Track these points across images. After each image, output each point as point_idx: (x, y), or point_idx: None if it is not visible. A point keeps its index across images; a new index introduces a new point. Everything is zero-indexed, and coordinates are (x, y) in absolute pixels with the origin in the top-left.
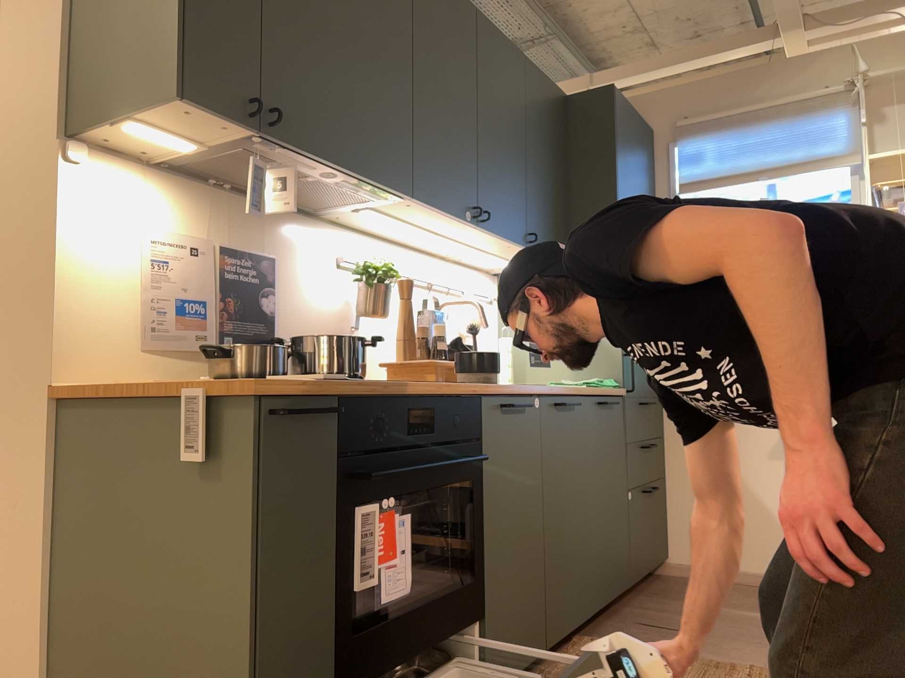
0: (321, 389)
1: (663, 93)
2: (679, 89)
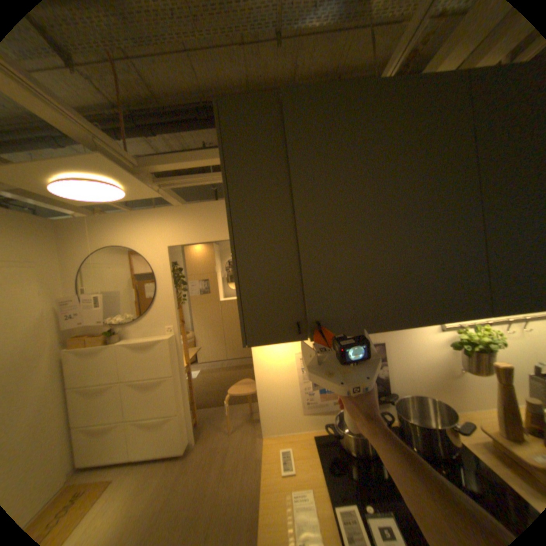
0: None
1: None
2: None
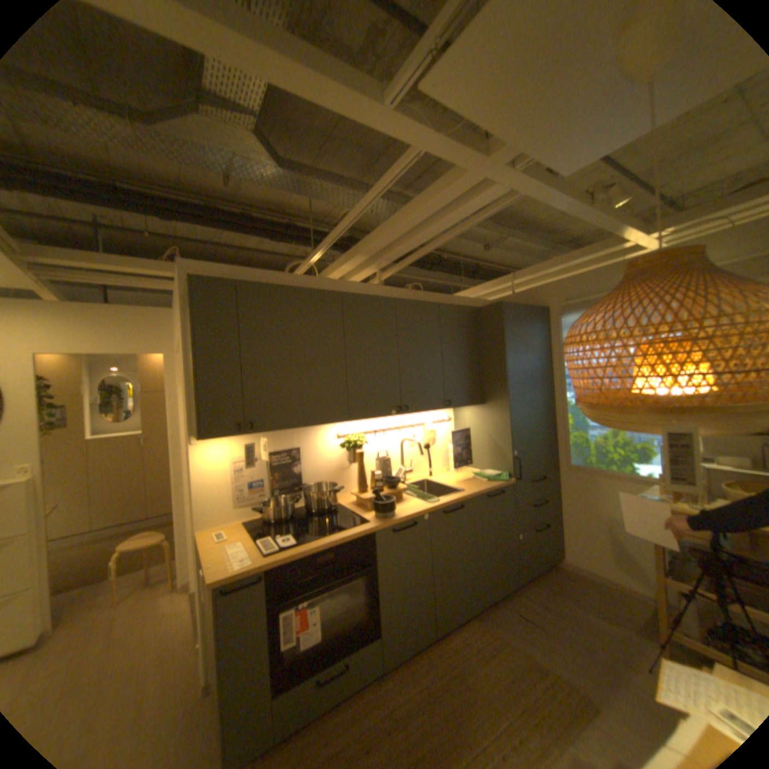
0: (251, 573)
1: (553, 283)
2: (563, 280)
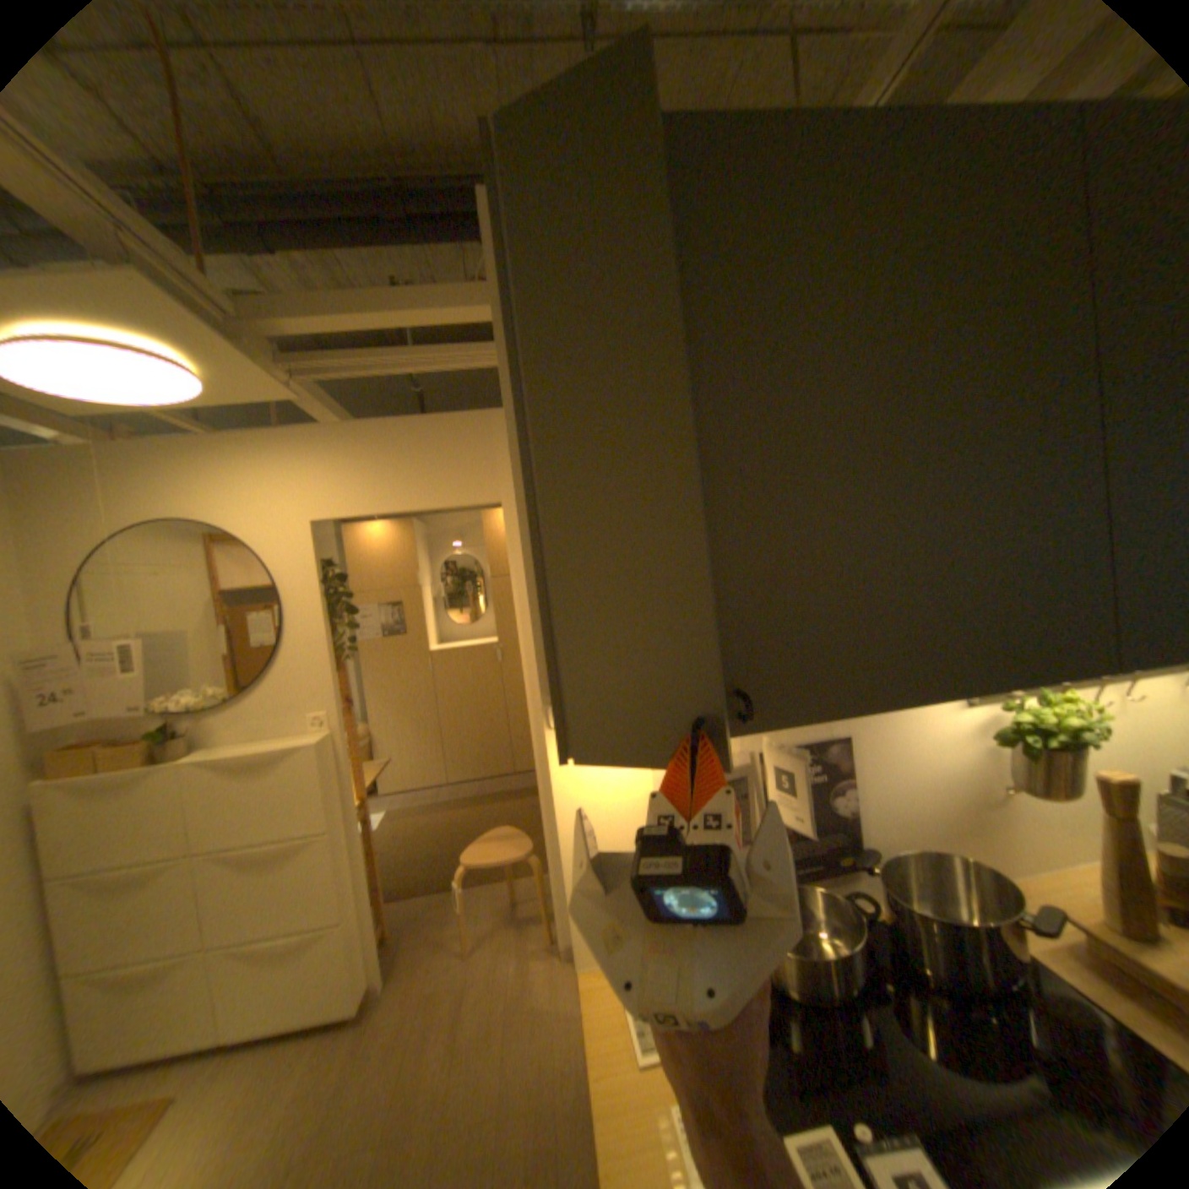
0: None
1: None
2: None
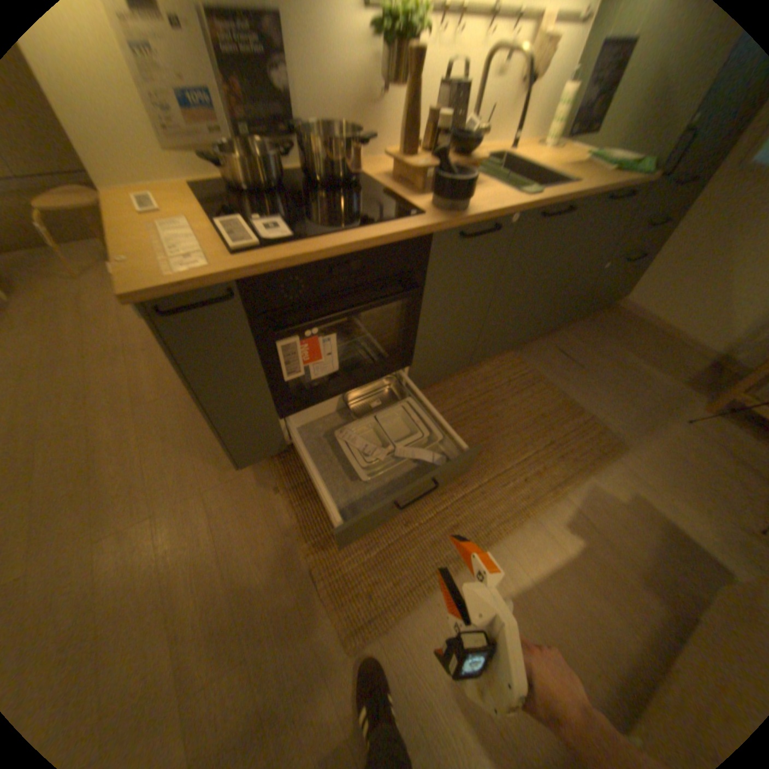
0: (209, 282)
1: None
2: None
